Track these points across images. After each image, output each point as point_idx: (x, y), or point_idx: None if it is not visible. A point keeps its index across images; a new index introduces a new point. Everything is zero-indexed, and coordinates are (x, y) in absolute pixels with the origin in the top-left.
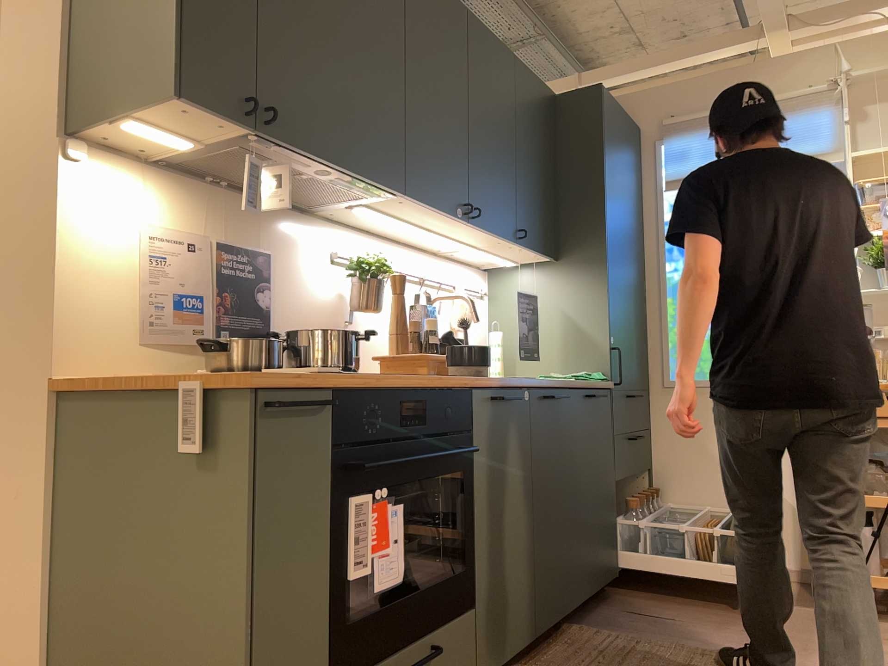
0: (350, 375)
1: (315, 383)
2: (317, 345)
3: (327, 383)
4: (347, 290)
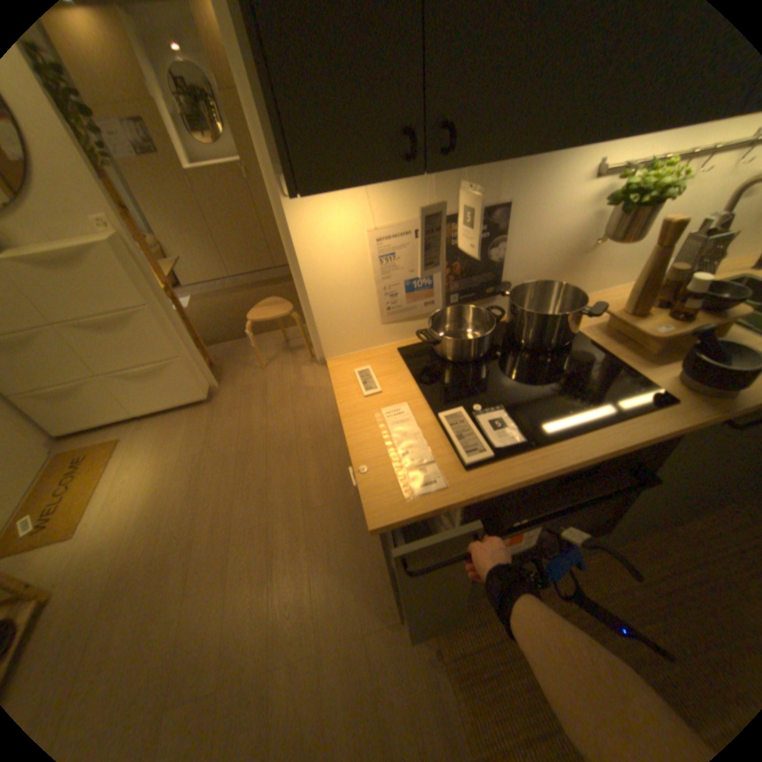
0: (506, 462)
1: (447, 509)
2: (531, 322)
3: (468, 493)
4: (607, 209)
